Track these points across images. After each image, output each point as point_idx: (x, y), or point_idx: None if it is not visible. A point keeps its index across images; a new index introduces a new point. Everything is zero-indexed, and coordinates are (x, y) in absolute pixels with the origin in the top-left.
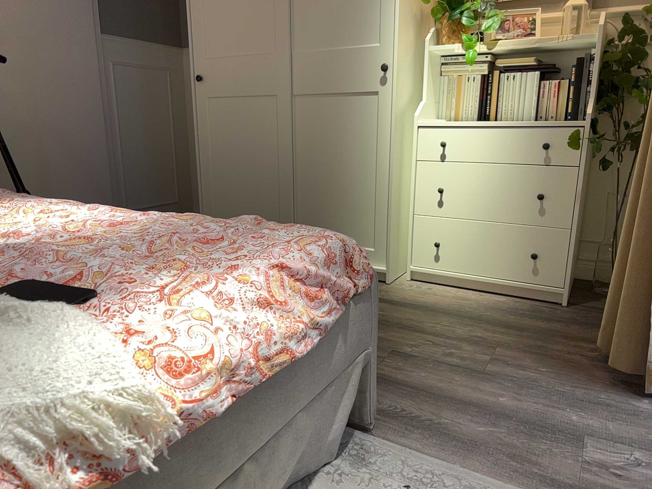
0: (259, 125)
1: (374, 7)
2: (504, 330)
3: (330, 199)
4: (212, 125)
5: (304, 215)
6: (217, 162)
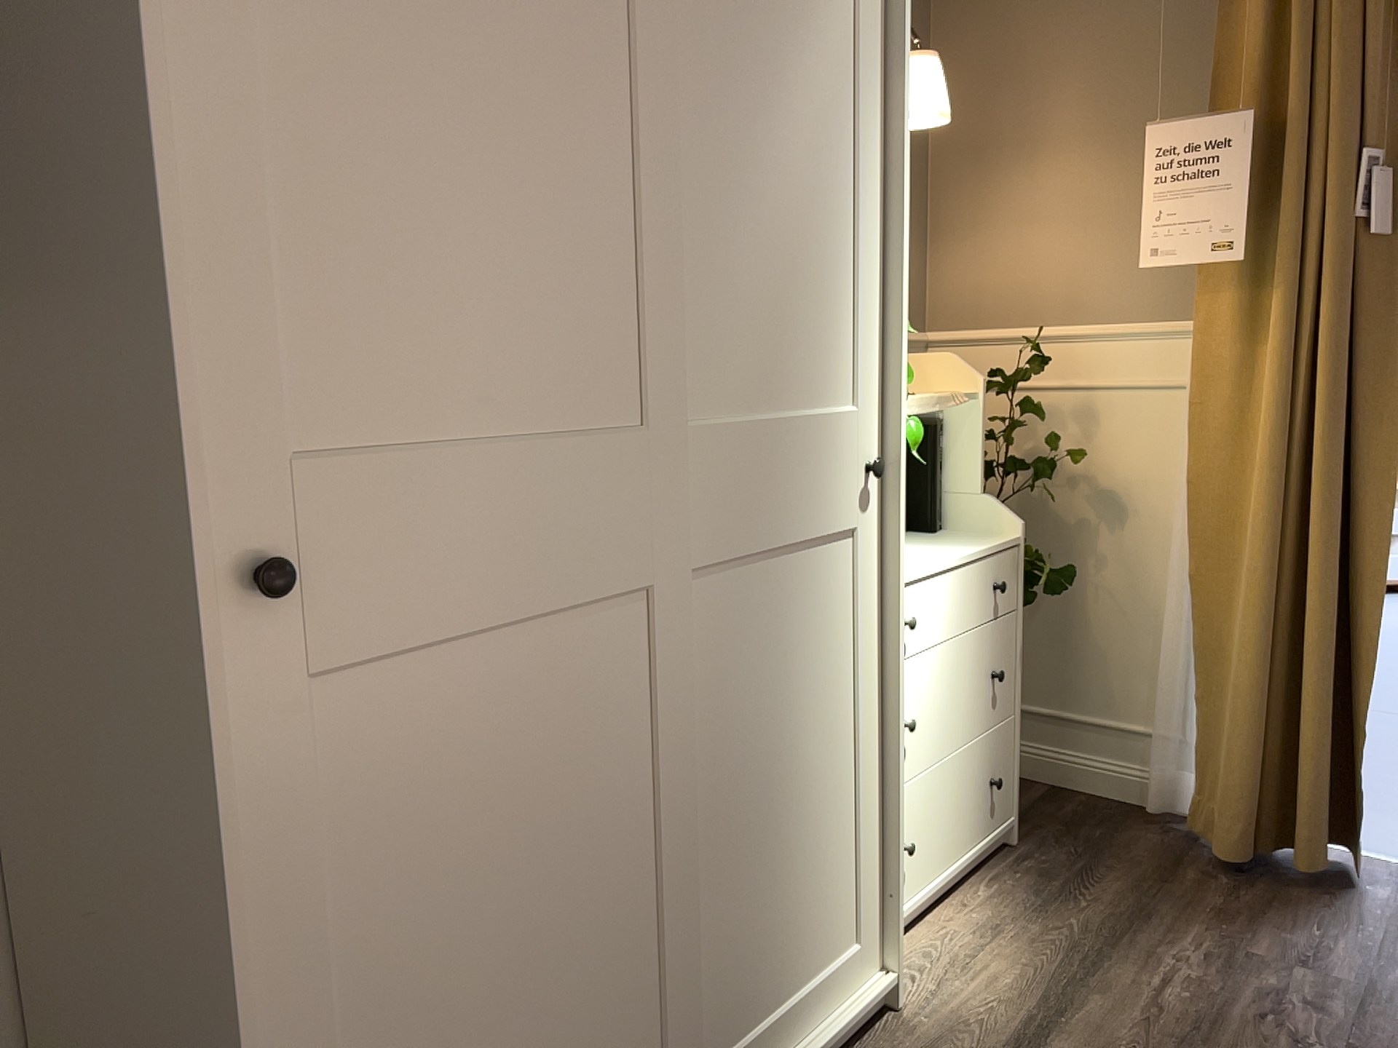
0: (582, 724)
1: (845, 307)
2: (1148, 925)
3: (772, 873)
4: (334, 814)
5: (709, 981)
6: (371, 1003)
